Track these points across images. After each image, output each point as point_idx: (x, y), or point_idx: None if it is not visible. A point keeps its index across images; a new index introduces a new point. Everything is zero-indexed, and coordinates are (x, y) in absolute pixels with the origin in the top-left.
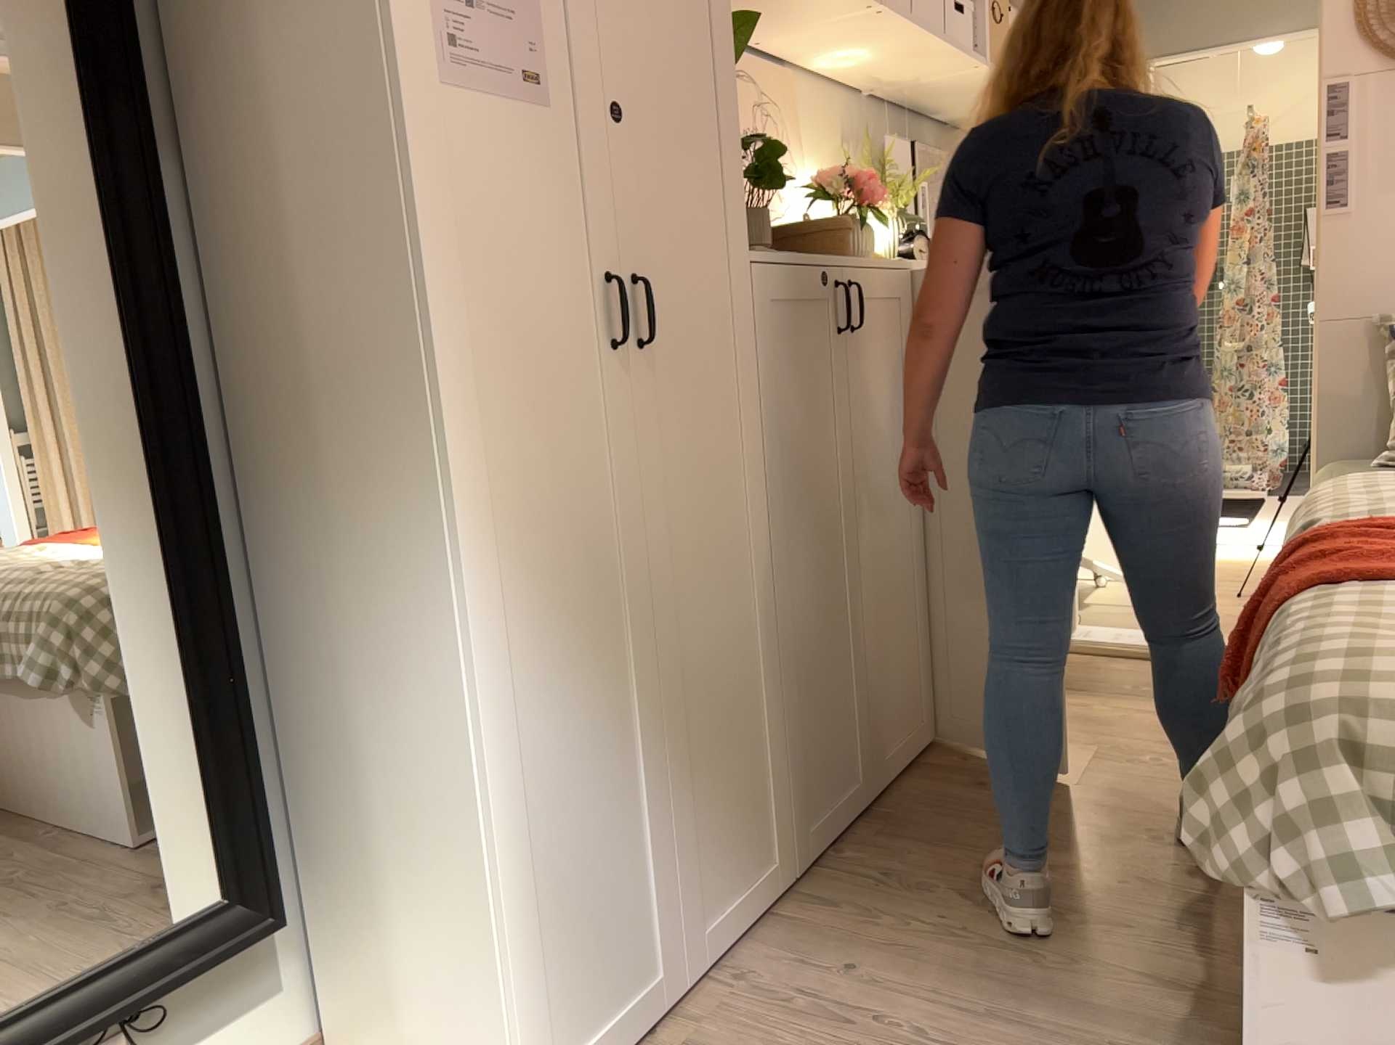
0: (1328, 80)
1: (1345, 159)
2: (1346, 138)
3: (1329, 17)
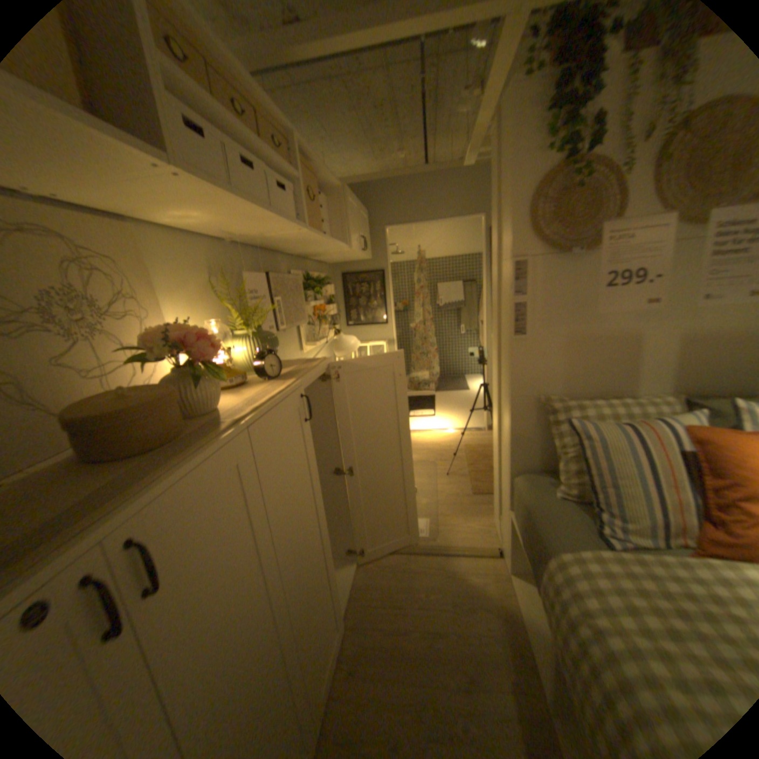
0: (515, 256)
1: (524, 305)
2: (524, 292)
3: (515, 215)
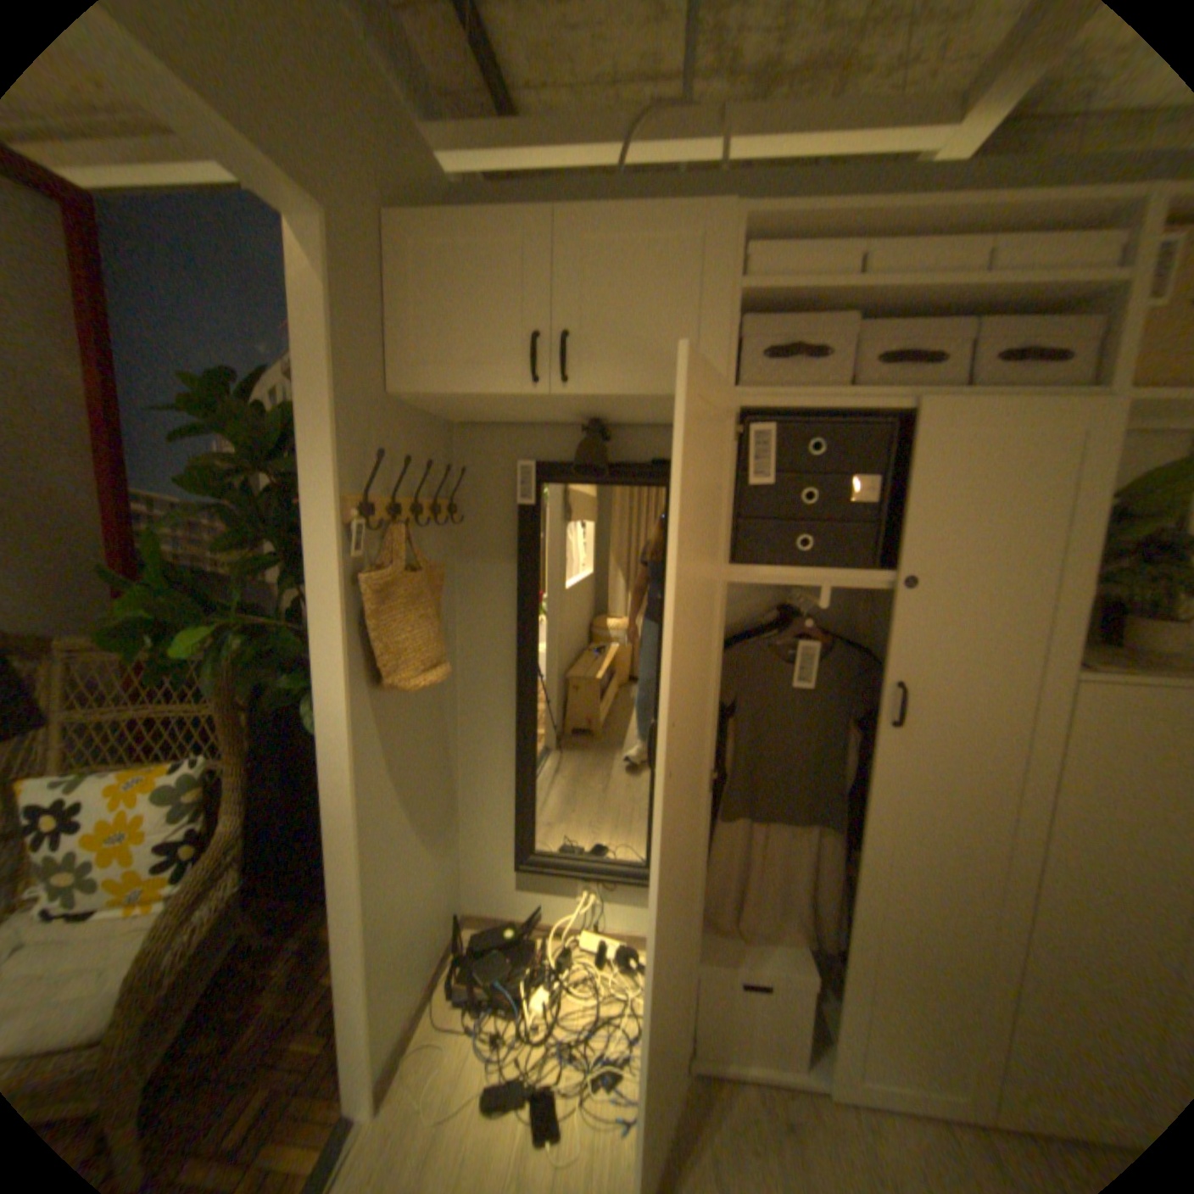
0: None
1: None
2: None
3: None
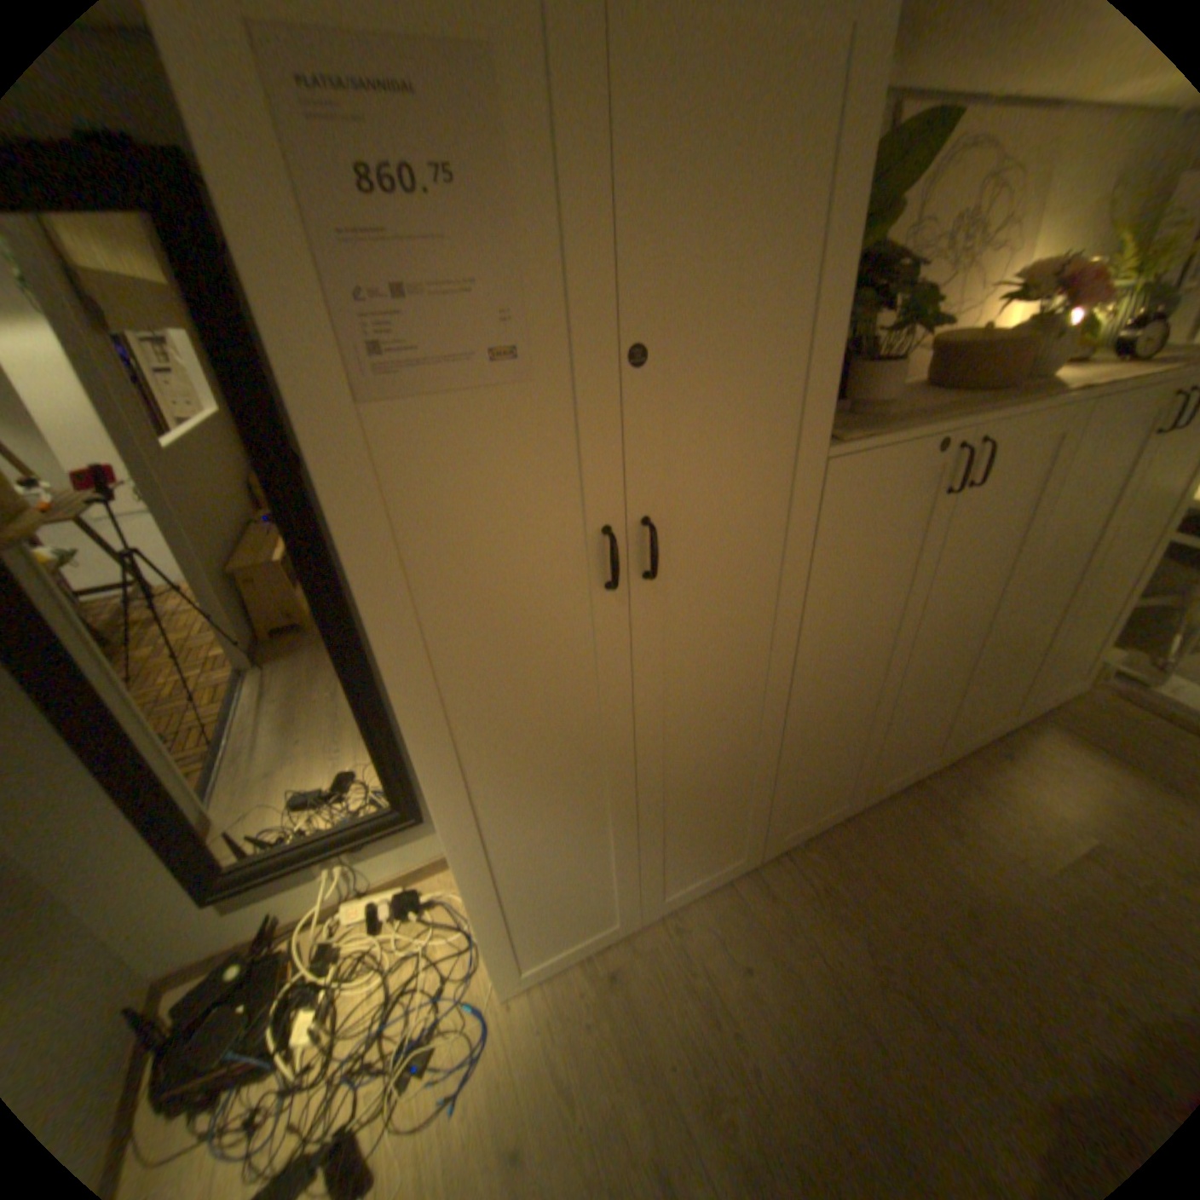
0: None
1: None
2: None
3: None
